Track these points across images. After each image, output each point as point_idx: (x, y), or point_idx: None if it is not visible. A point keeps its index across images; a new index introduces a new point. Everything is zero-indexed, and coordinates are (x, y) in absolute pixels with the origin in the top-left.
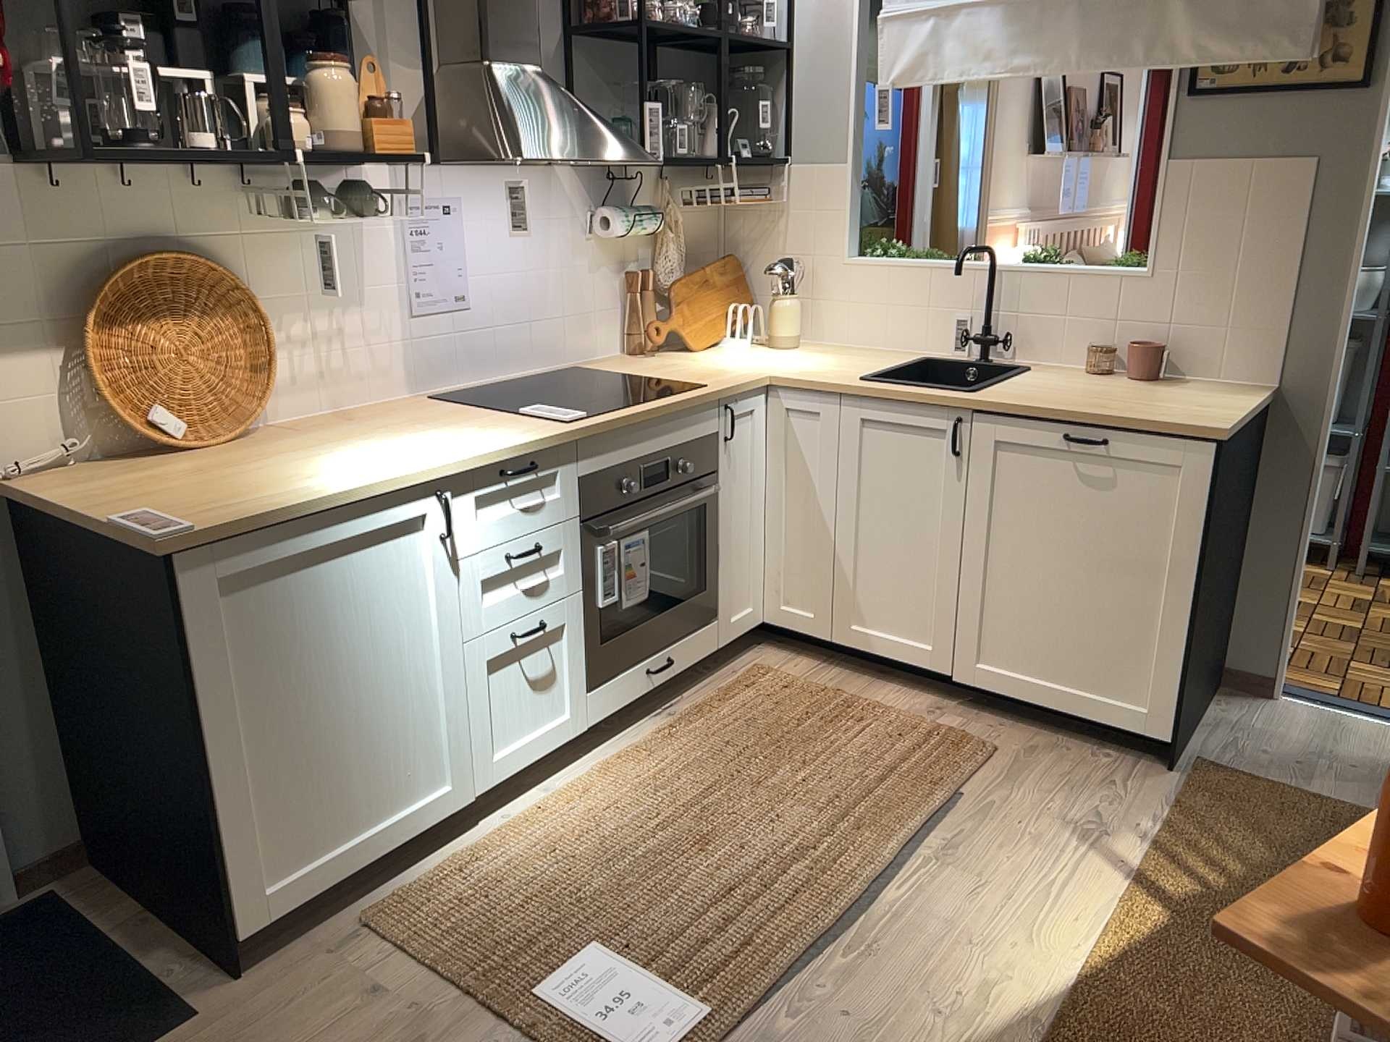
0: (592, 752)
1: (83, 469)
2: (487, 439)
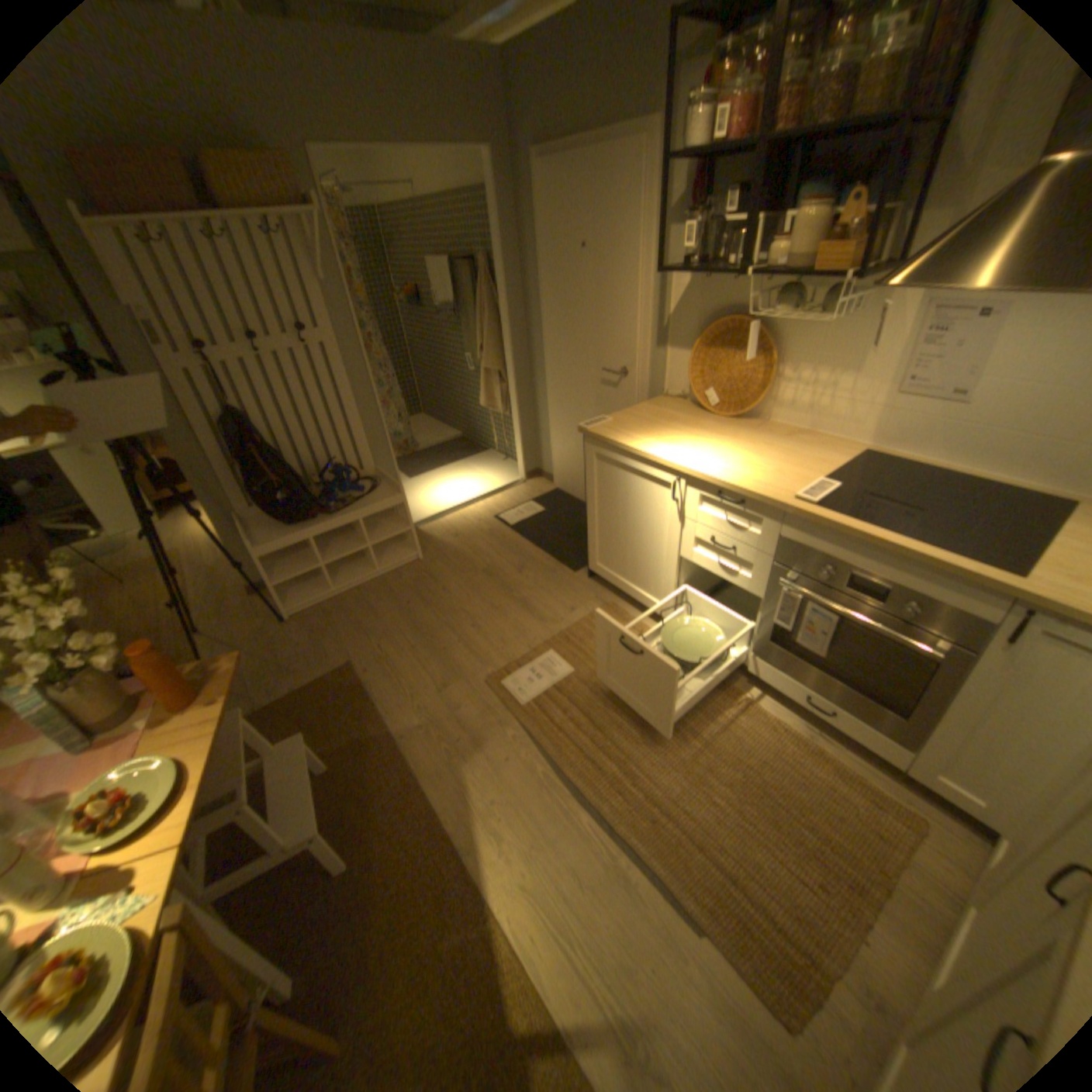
0: (752, 685)
1: (679, 401)
2: (740, 473)
